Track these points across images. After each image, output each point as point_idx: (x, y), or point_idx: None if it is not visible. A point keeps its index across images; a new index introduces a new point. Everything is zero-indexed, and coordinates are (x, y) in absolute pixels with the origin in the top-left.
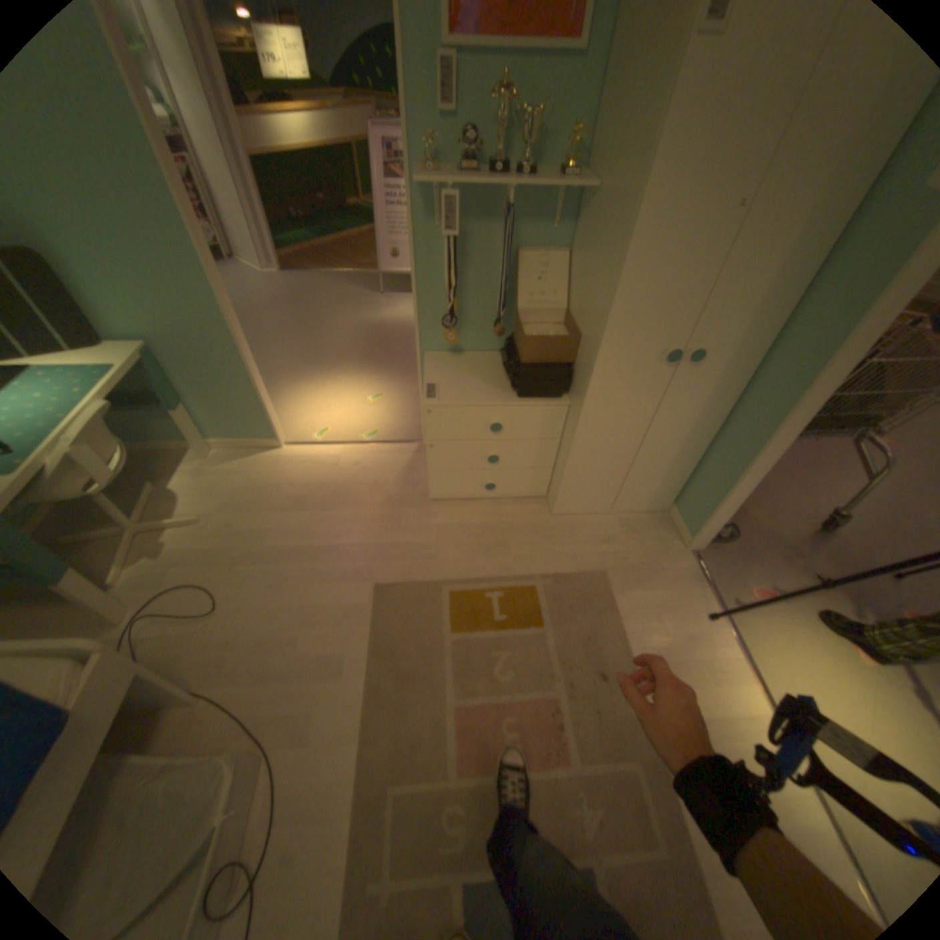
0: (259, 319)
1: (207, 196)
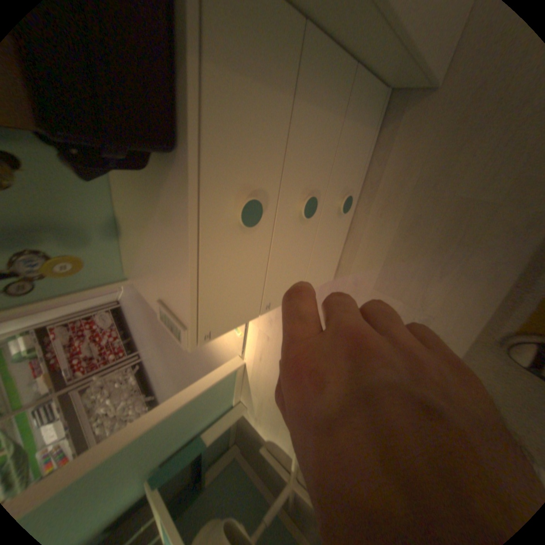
0: (150, 308)
1: (74, 311)
